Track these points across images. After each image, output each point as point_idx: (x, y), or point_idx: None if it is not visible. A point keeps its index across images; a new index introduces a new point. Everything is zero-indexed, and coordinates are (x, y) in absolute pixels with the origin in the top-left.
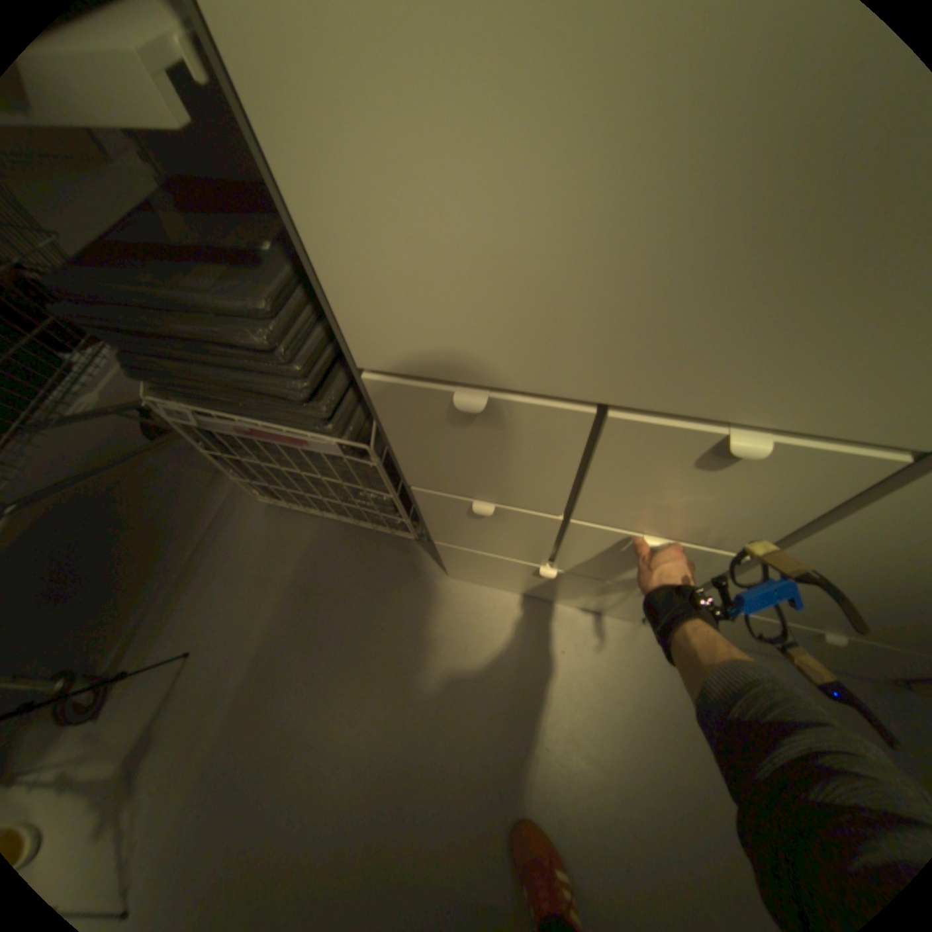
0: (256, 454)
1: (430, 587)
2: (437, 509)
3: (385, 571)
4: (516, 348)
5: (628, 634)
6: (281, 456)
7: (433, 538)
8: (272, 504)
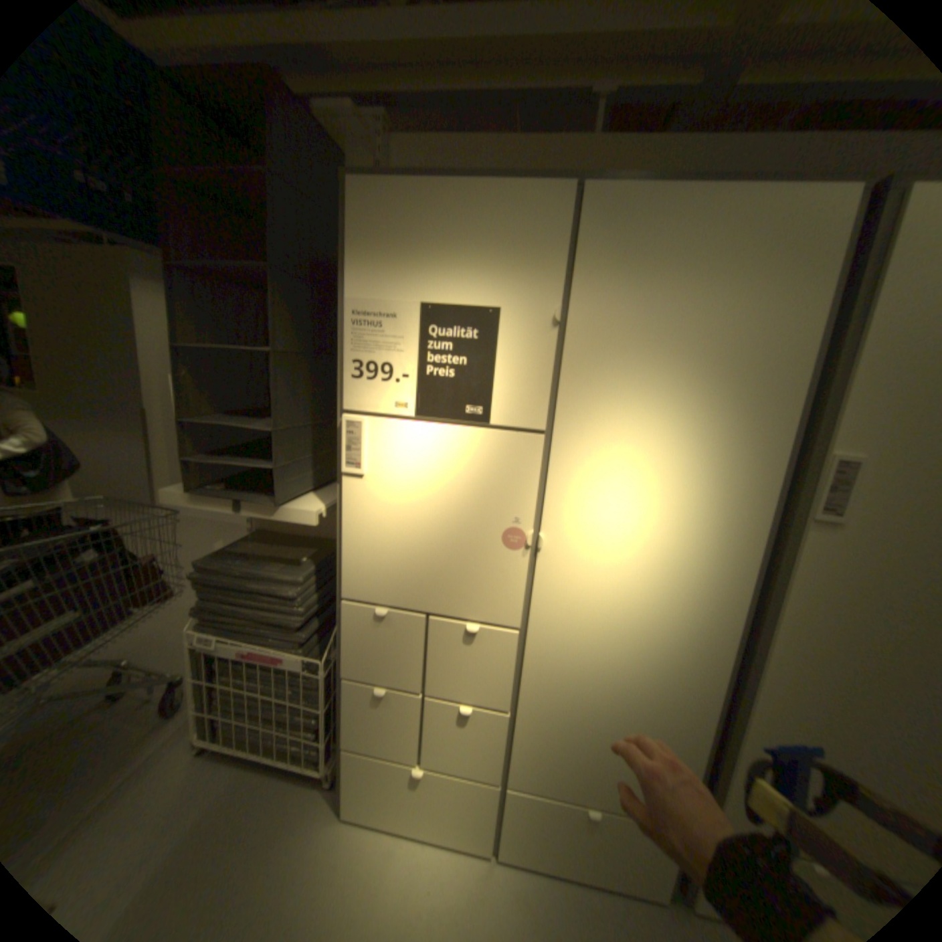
0: (233, 680)
1: (321, 833)
2: (352, 702)
3: (284, 818)
4: (398, 590)
5: (484, 874)
6: (251, 681)
7: (341, 749)
8: (205, 747)
